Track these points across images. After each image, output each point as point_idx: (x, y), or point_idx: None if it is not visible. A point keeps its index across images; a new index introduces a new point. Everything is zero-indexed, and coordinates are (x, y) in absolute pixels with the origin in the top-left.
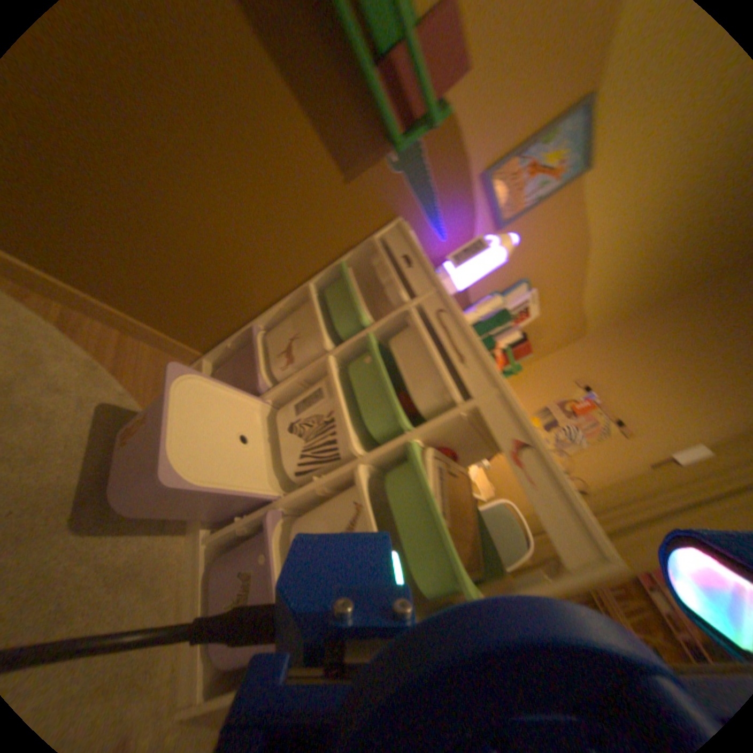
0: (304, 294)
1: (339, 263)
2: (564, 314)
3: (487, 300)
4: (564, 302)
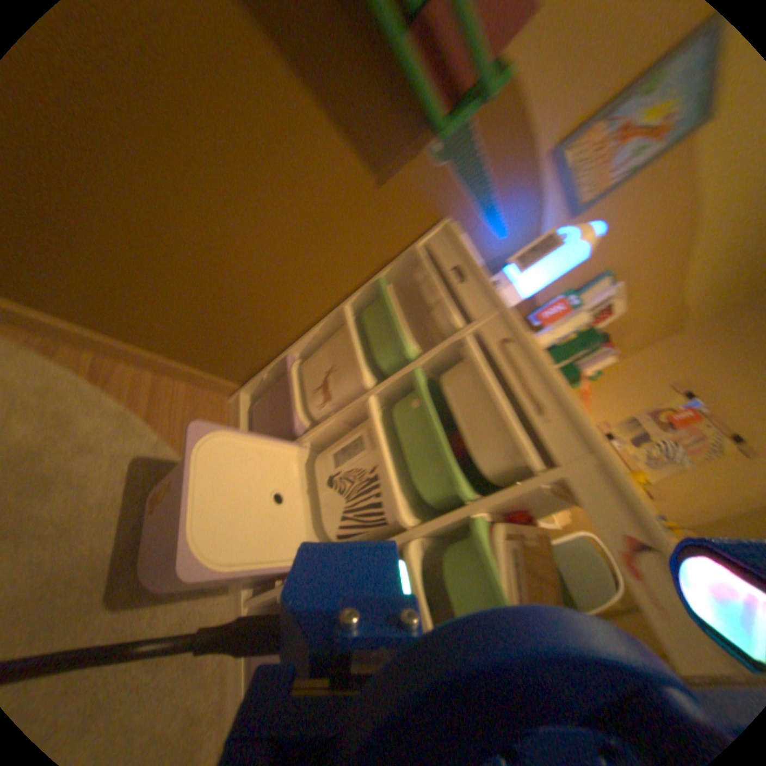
0: (343, 315)
1: (380, 277)
2: (660, 307)
3: (561, 300)
4: (661, 293)
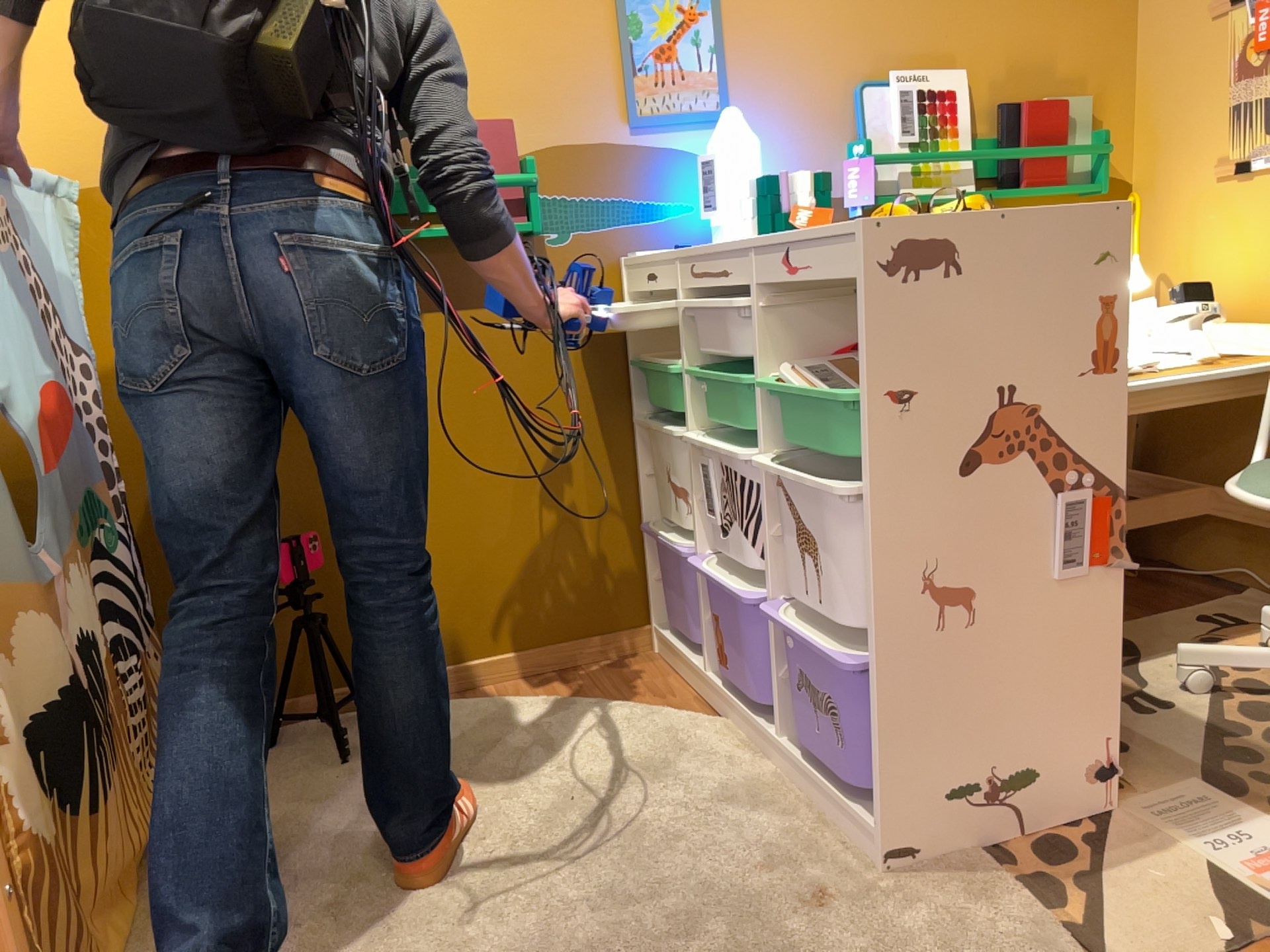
0: (638, 426)
1: (628, 359)
2: (1006, 10)
3: (845, 165)
4: (967, 10)
